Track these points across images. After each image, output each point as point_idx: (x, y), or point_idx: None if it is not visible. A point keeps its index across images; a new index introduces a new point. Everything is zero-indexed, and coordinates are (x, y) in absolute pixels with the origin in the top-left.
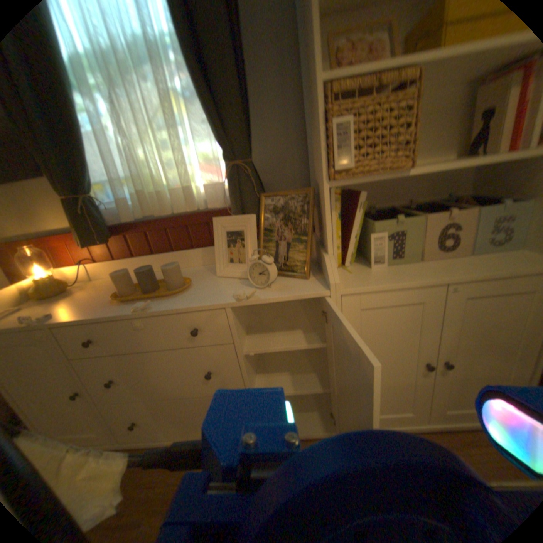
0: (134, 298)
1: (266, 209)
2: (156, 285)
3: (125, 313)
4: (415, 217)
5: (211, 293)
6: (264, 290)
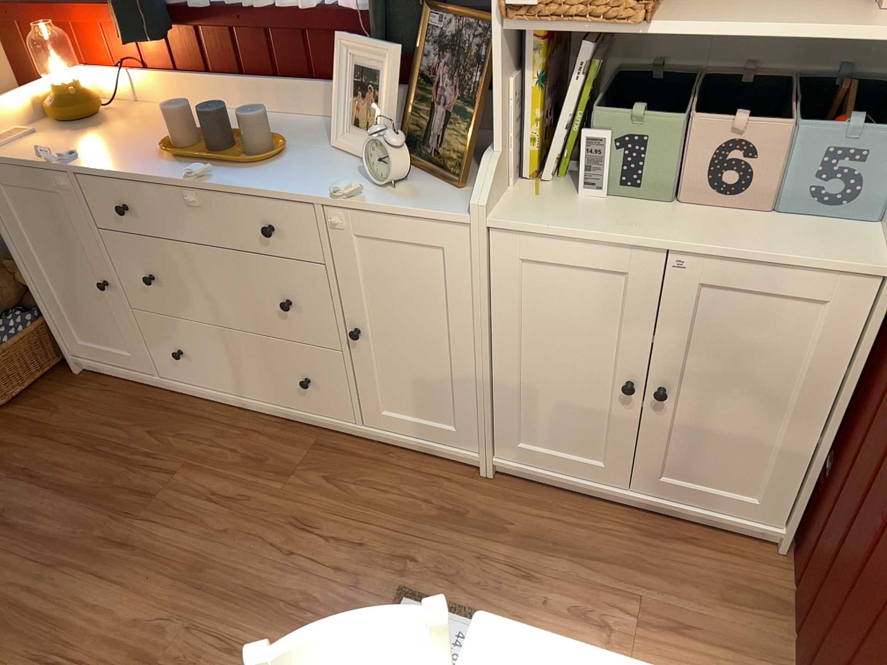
0: (197, 161)
1: (432, 38)
2: (236, 144)
3: (182, 182)
4: (664, 118)
5: (306, 179)
6: (380, 193)
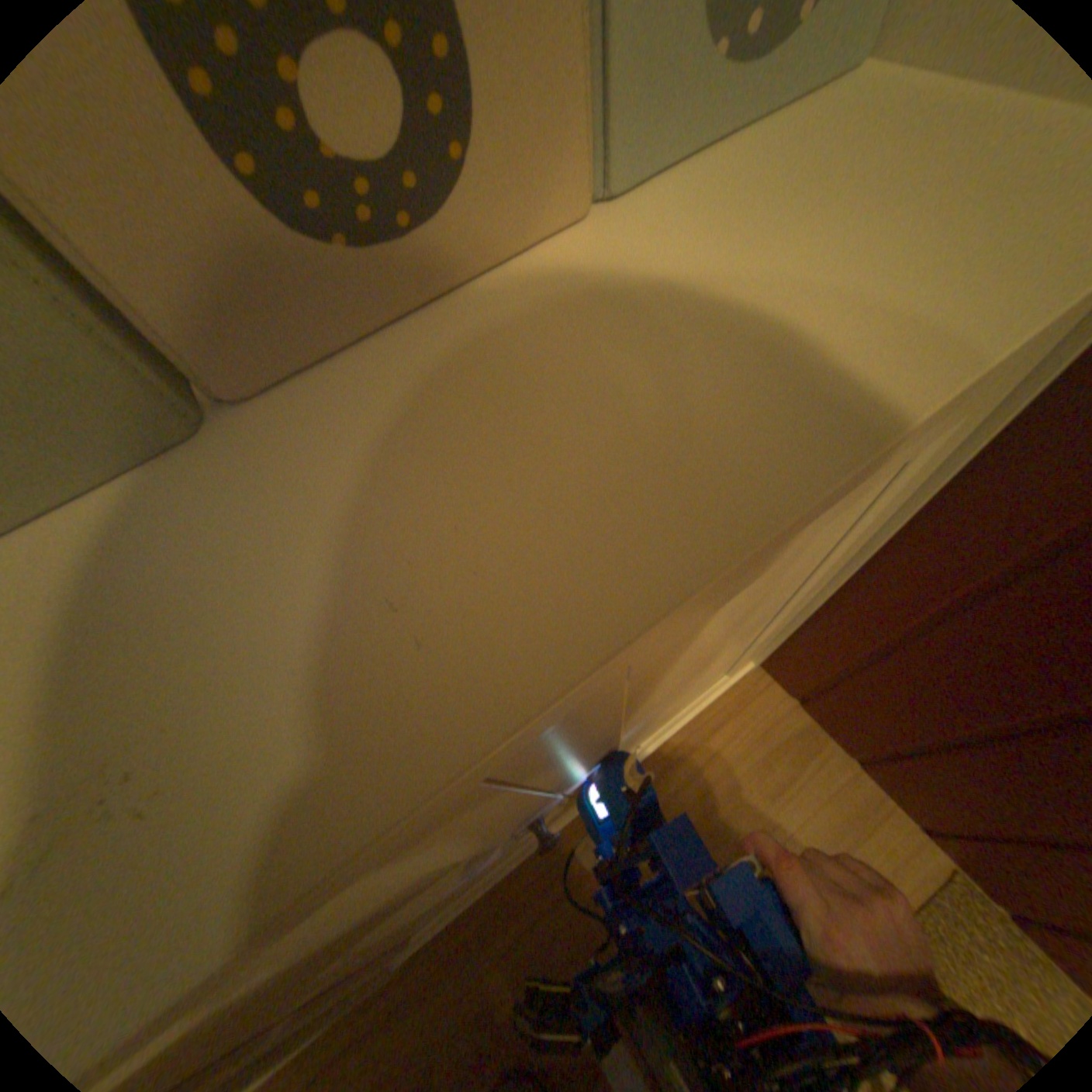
0: None
1: None
2: None
3: None
4: None
5: None
6: None
